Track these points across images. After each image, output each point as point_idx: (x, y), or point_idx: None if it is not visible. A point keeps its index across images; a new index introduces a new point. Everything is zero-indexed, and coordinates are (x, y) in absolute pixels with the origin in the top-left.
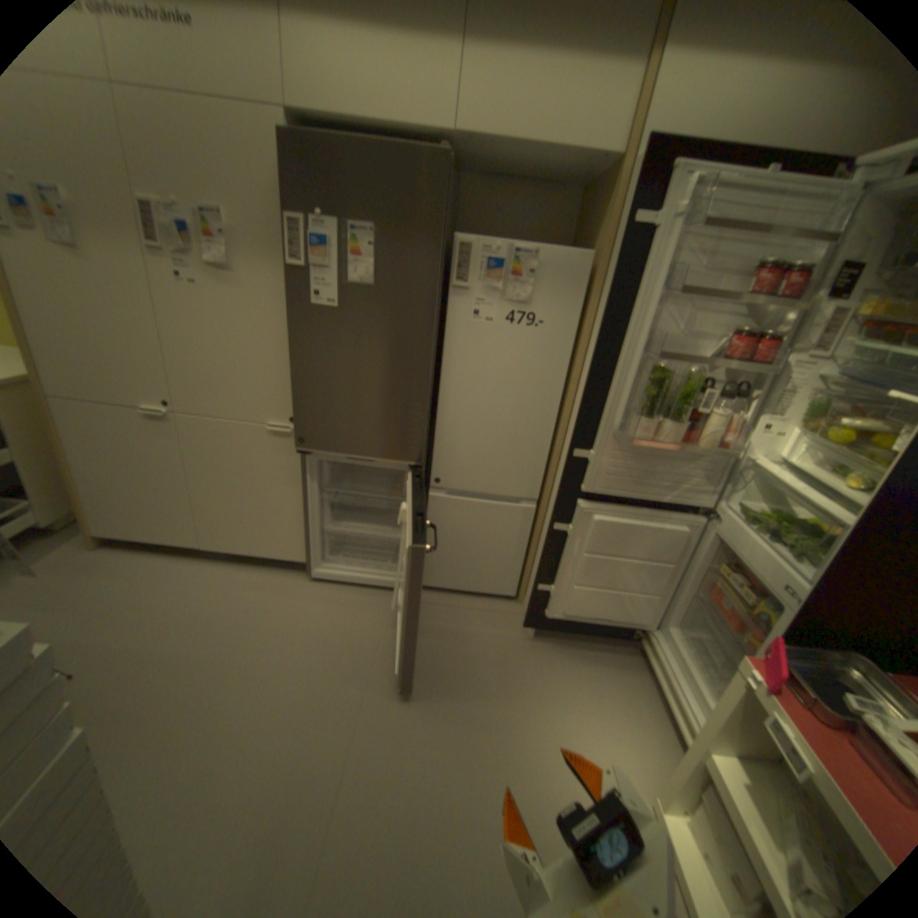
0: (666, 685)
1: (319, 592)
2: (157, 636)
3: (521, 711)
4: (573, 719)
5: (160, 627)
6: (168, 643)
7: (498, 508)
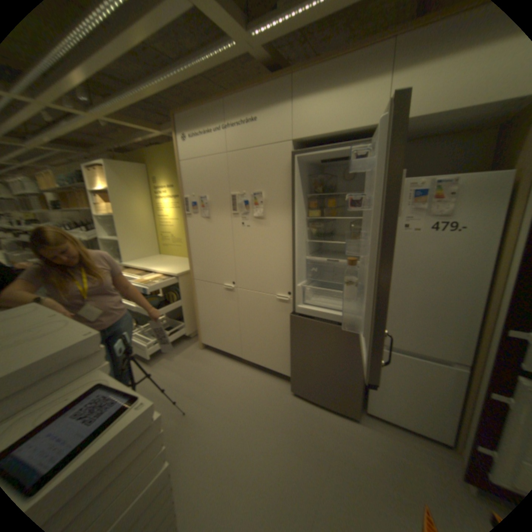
0: None
1: (299, 399)
2: (218, 404)
3: None
4: None
5: (219, 399)
6: (222, 409)
7: (431, 367)
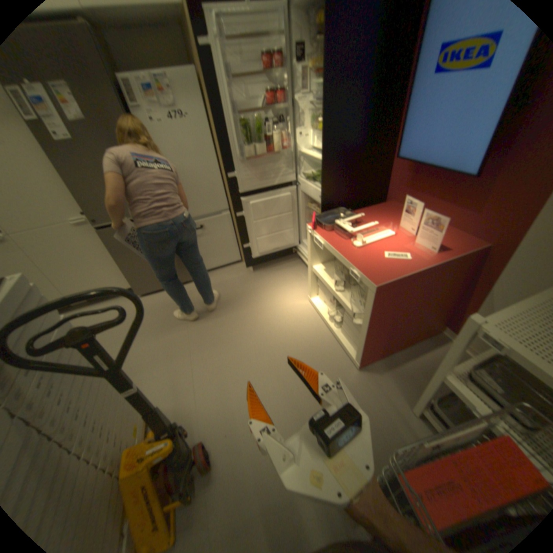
0: (307, 262)
1: (146, 295)
2: None
3: (254, 295)
4: (275, 289)
5: None
6: None
7: (212, 219)
